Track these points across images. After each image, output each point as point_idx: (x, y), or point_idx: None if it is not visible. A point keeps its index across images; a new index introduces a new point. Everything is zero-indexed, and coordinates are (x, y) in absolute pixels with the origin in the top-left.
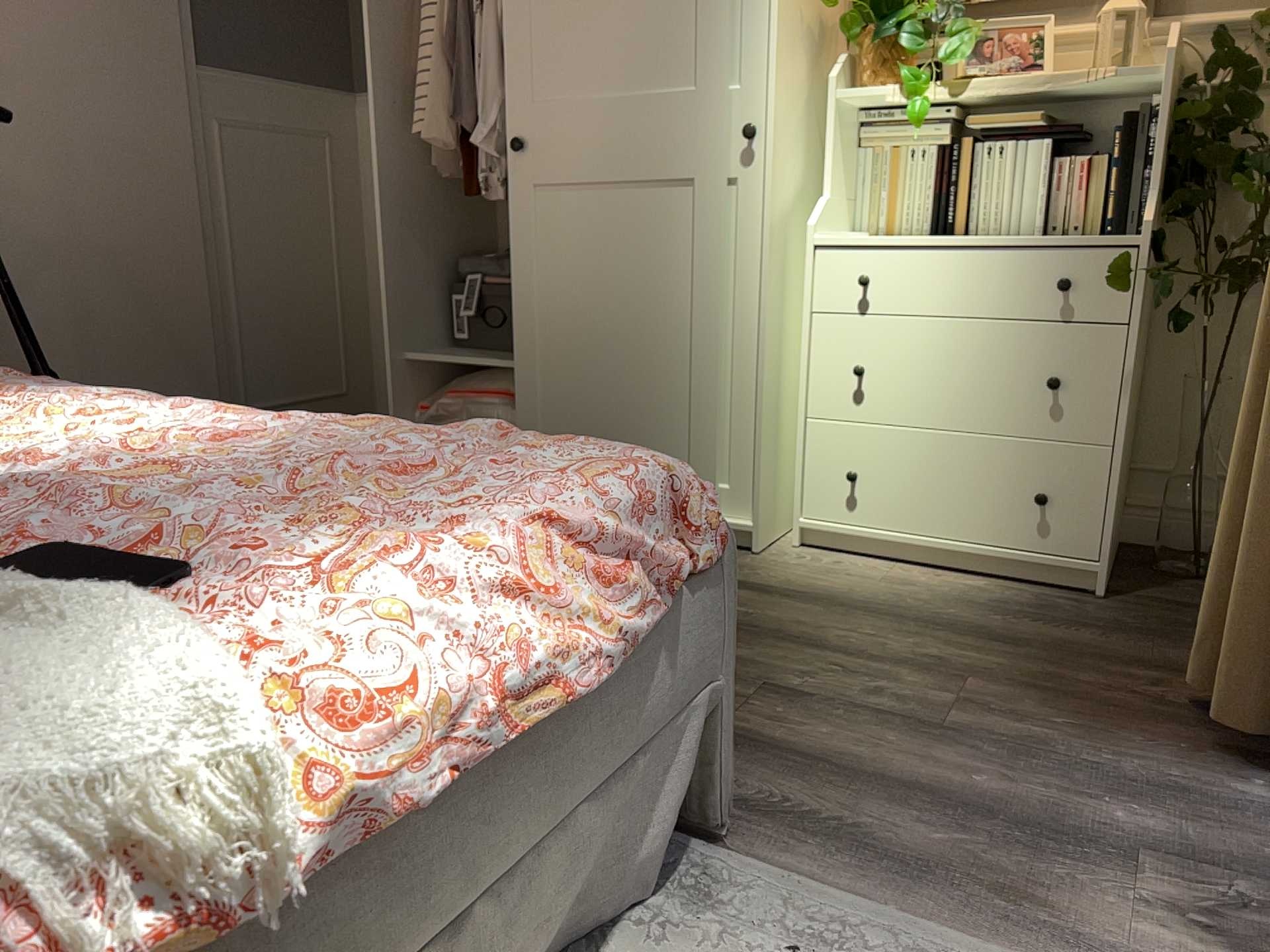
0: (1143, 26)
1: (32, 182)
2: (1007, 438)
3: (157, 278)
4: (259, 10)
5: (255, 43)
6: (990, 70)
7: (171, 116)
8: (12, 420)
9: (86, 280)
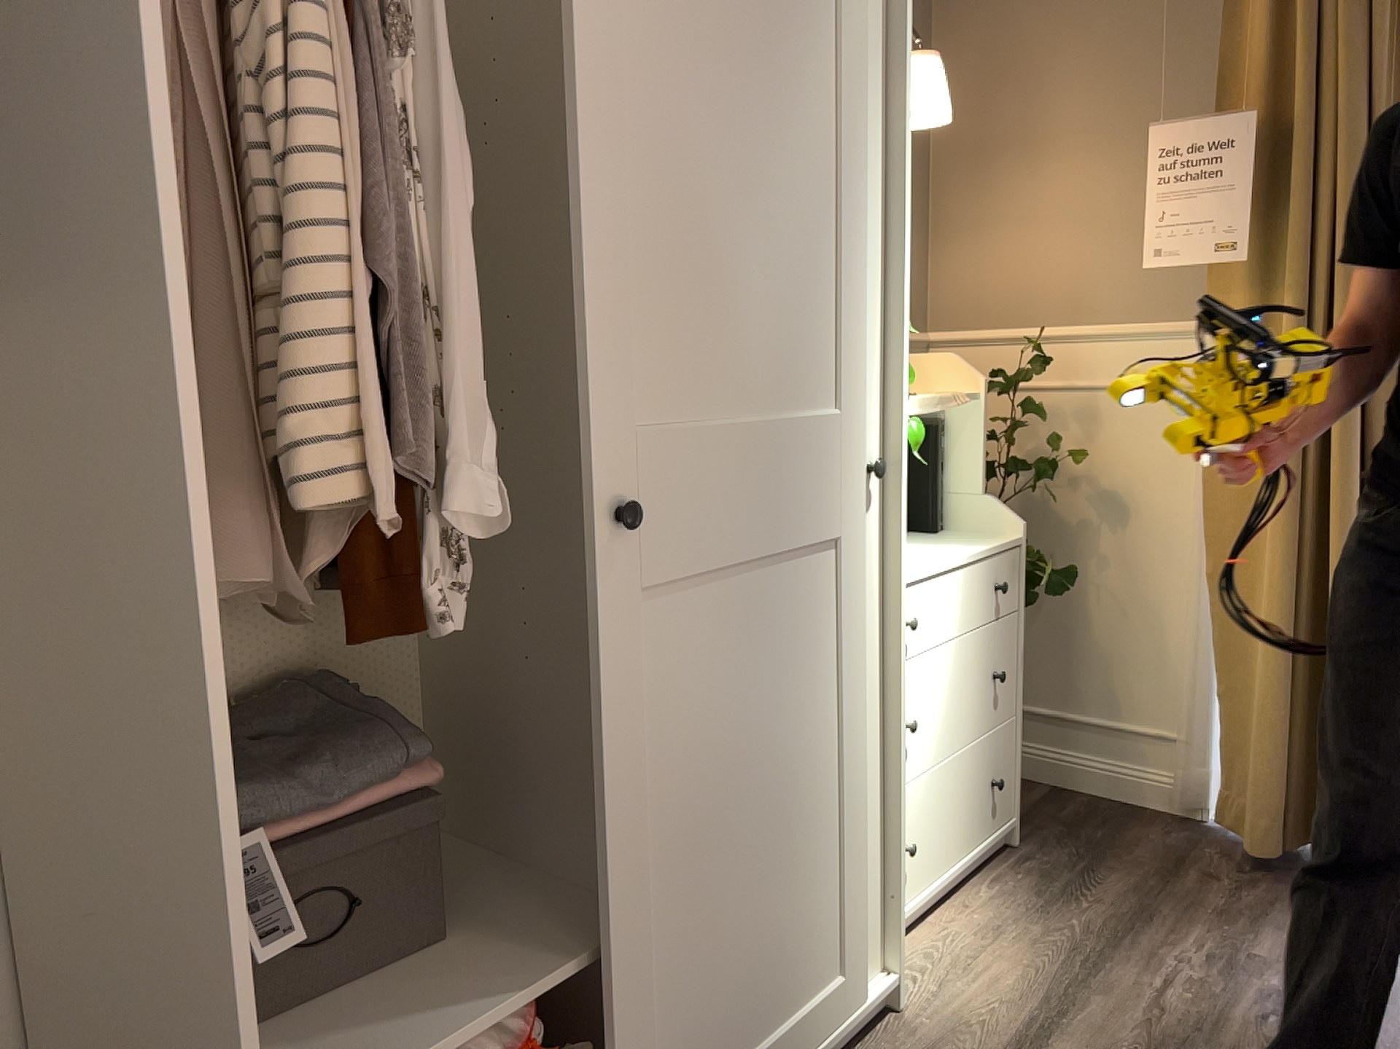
0: None
1: None
2: (979, 741)
3: None
4: None
5: None
6: None
7: None
8: None
9: None
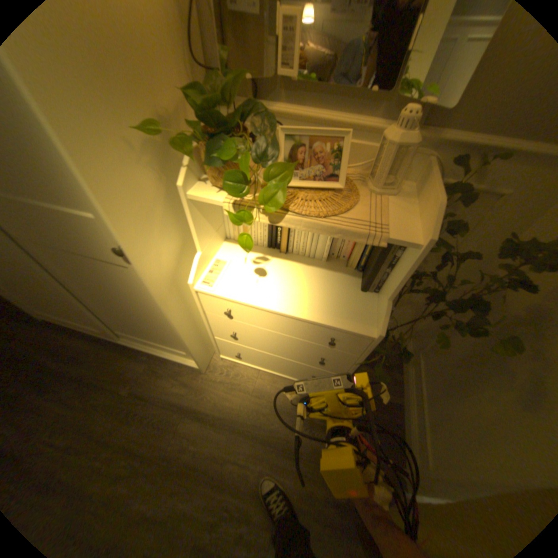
0: (414, 152)
1: None
2: (300, 362)
3: None
4: None
5: None
6: (302, 175)
7: None
8: None
9: None
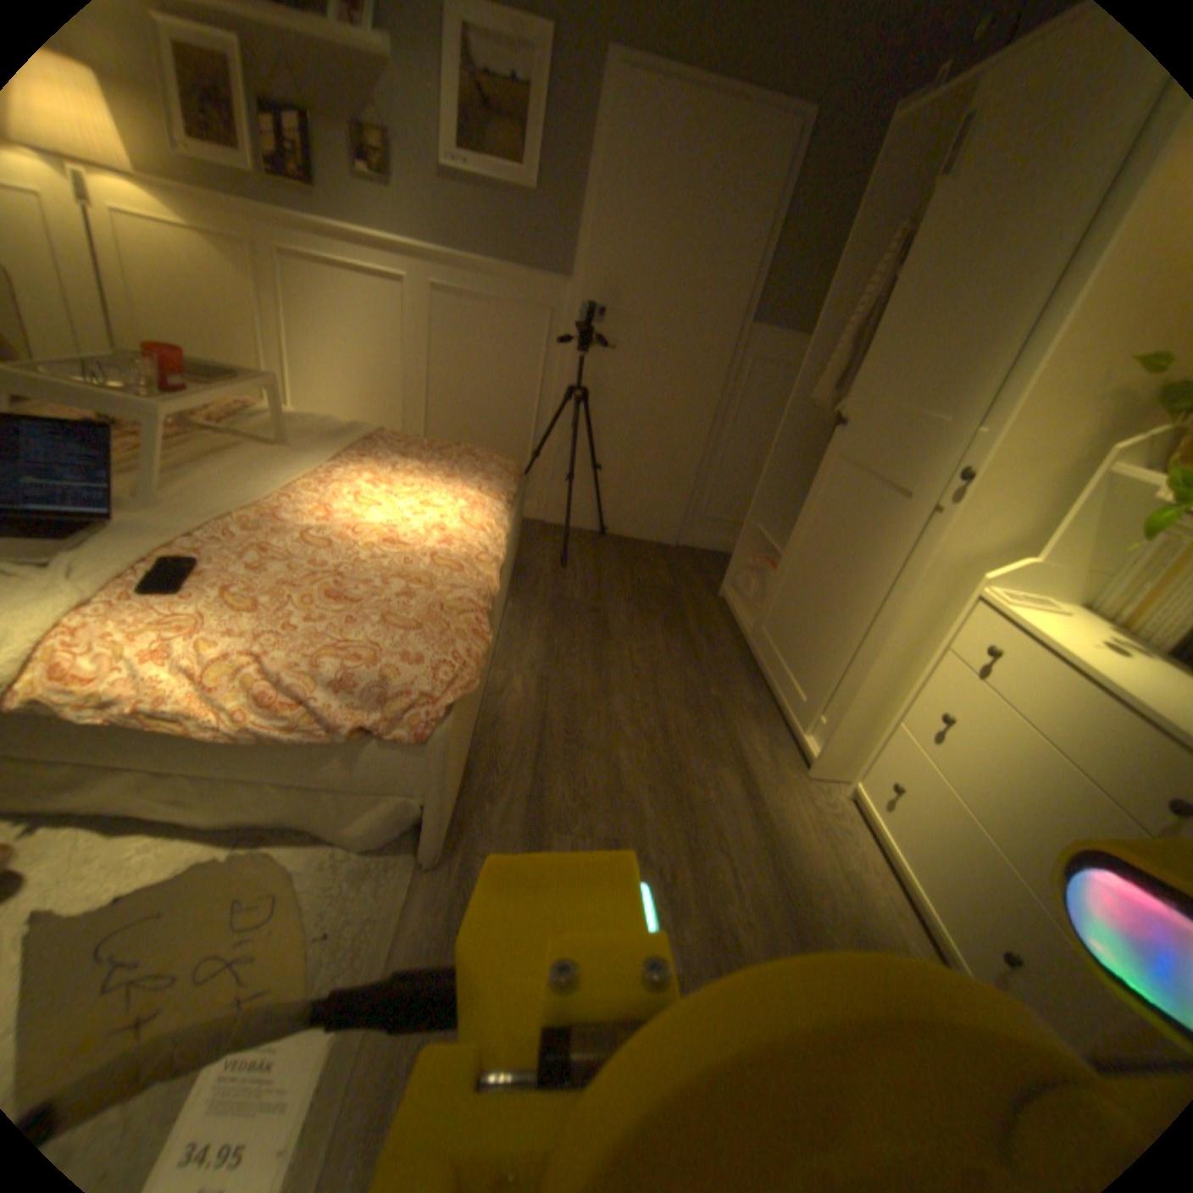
0: None
1: (631, 372)
2: (1024, 881)
3: (676, 433)
4: (812, 286)
5: (799, 308)
6: None
7: (719, 348)
8: (414, 490)
9: (639, 426)
